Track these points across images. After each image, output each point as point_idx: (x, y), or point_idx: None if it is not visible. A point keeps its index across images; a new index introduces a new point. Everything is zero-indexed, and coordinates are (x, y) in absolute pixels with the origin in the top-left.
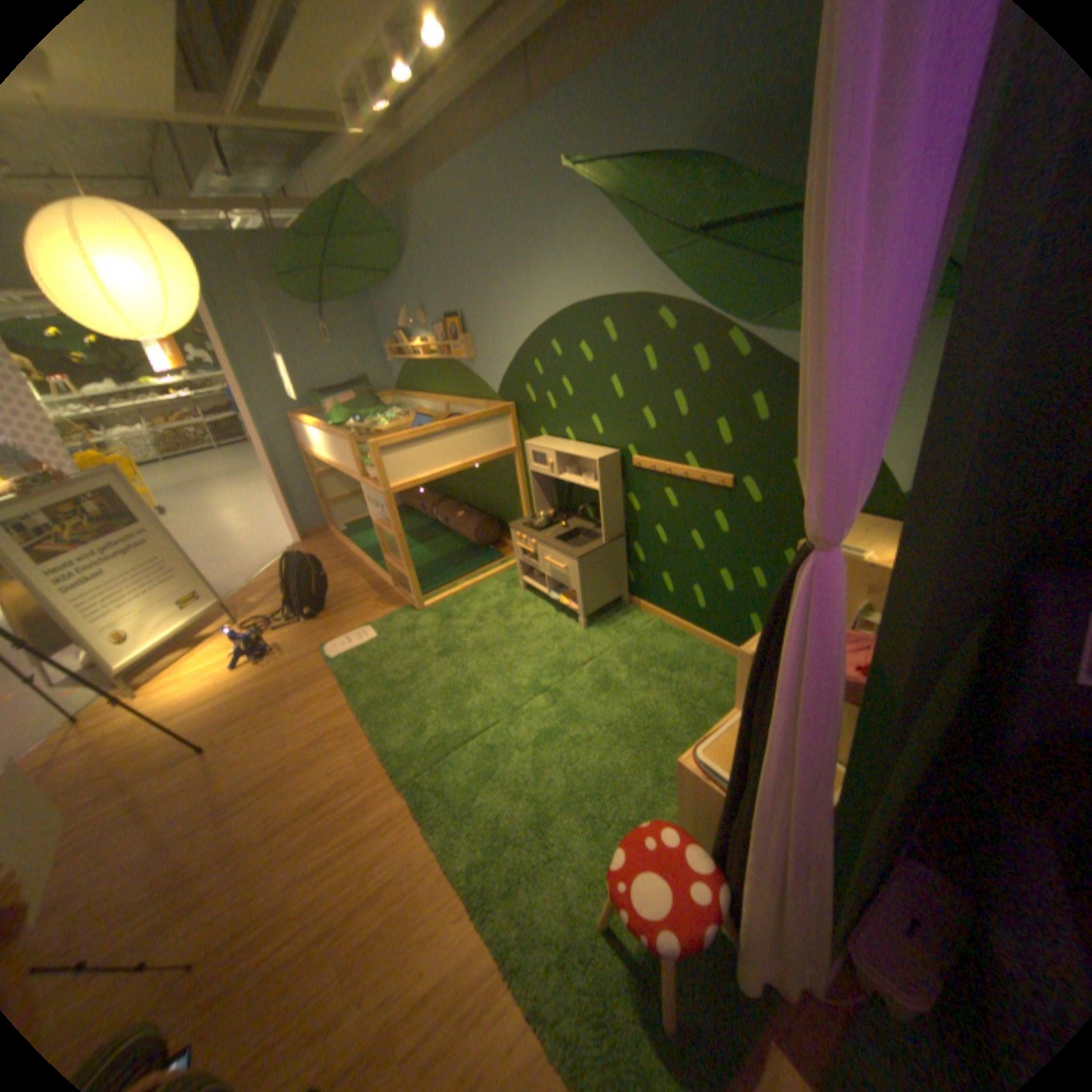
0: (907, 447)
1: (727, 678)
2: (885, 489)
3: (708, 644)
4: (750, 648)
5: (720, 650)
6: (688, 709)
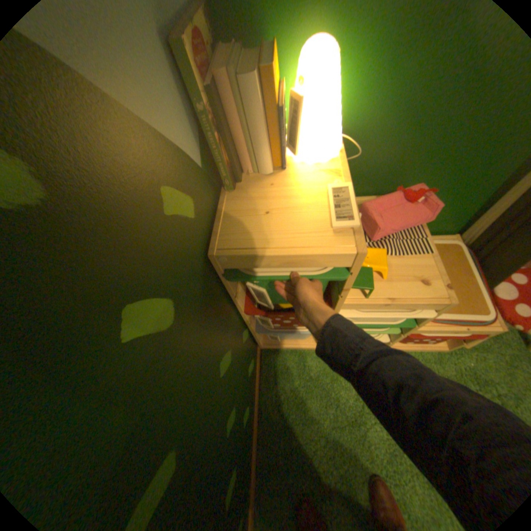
0: (167, 76)
1: (289, 422)
2: (197, 176)
3: (255, 482)
4: (440, 295)
5: (256, 459)
6: (353, 428)
